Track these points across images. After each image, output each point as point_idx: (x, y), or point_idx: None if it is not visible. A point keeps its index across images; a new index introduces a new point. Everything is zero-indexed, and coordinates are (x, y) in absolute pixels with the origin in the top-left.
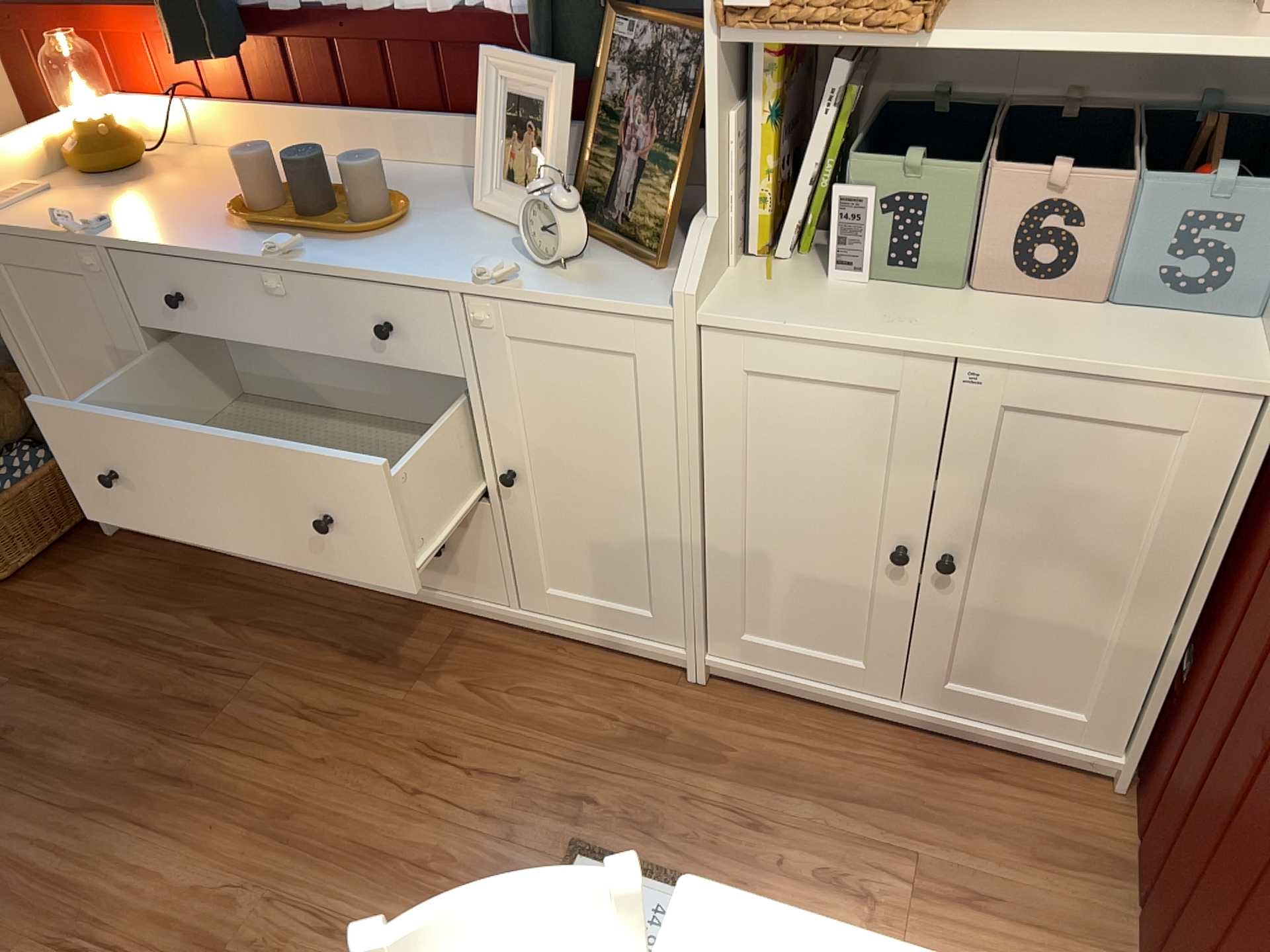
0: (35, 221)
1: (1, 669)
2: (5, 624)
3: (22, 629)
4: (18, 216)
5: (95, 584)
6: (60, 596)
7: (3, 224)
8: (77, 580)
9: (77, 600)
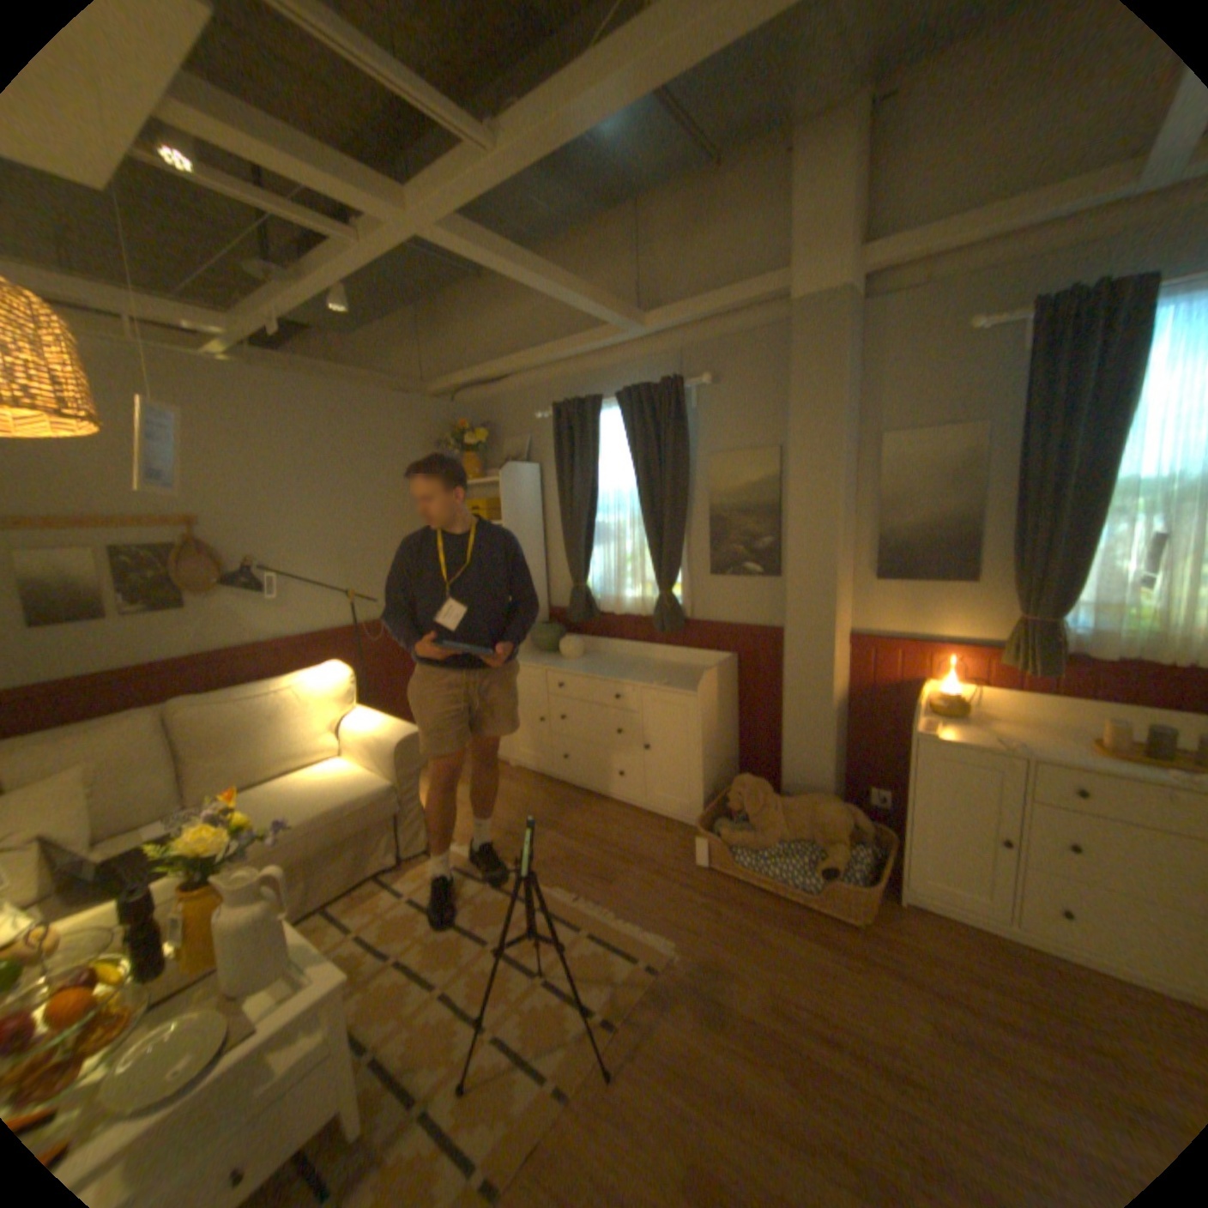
0: (947, 735)
1: (910, 991)
2: (881, 957)
3: (896, 963)
4: (932, 730)
5: (916, 940)
6: (899, 943)
7: (938, 735)
8: (900, 934)
9: (915, 949)
